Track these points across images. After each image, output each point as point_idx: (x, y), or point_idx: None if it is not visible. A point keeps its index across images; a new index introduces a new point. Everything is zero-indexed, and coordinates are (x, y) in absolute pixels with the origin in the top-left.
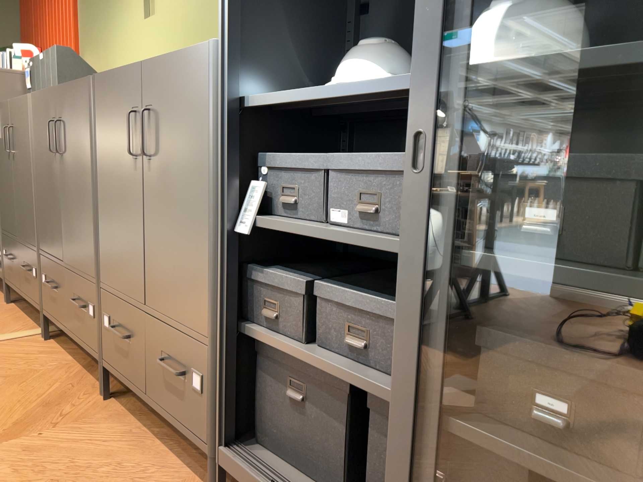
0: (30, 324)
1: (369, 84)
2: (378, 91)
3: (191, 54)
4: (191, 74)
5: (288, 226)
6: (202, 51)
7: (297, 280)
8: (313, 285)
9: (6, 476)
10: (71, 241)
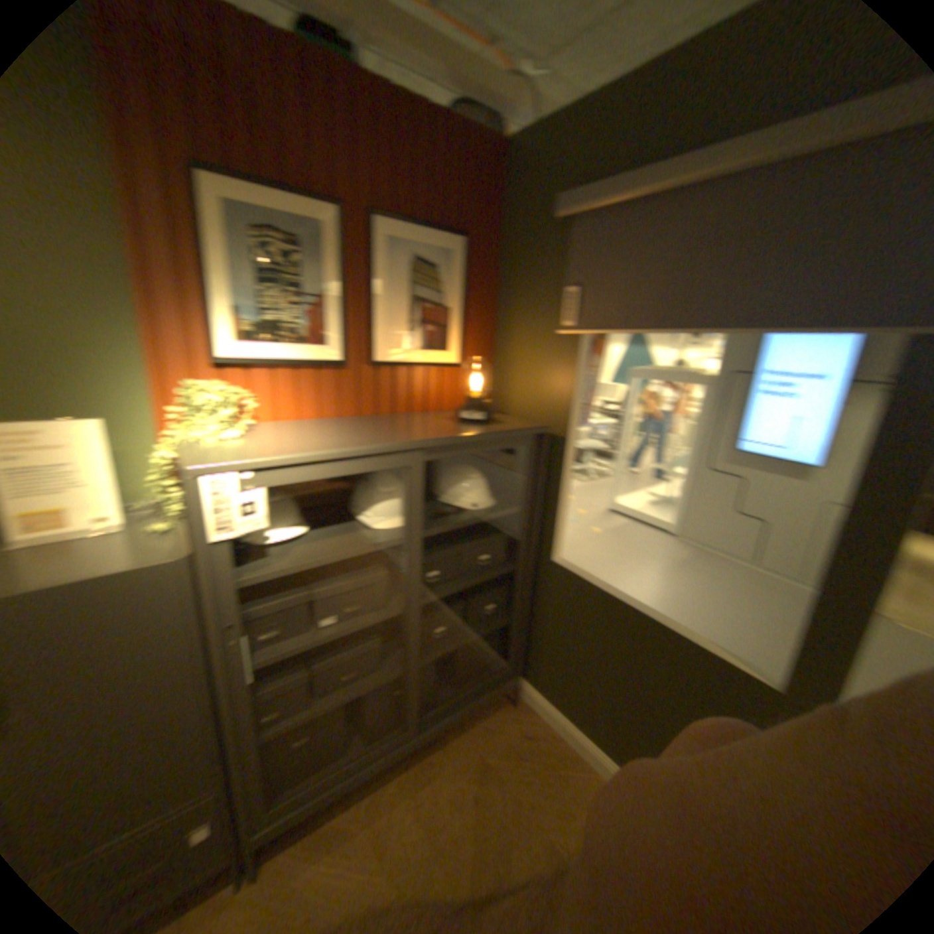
0: None
1: (352, 551)
2: (357, 553)
3: (126, 578)
4: (130, 596)
5: (289, 651)
6: (156, 571)
7: (291, 677)
8: (308, 670)
9: None
10: None
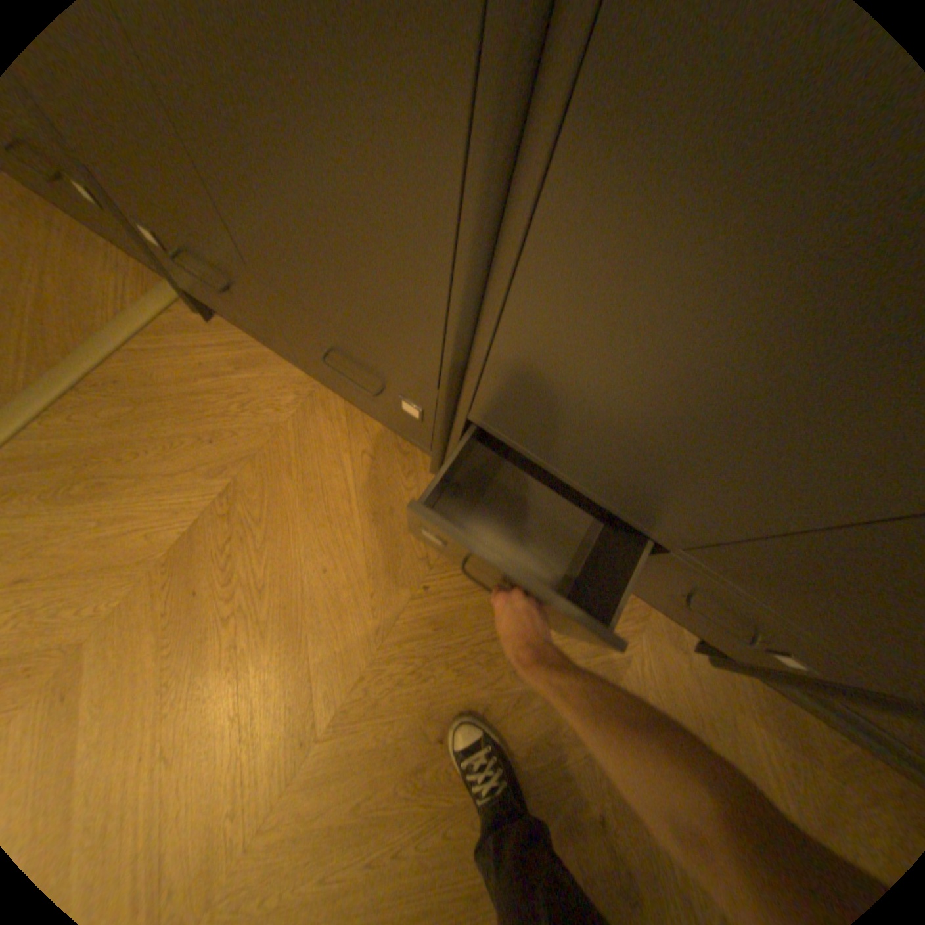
0: (120, 258)
1: None
2: None
3: None
4: None
5: None
6: None
7: None
8: None
9: (452, 675)
10: (280, 250)
